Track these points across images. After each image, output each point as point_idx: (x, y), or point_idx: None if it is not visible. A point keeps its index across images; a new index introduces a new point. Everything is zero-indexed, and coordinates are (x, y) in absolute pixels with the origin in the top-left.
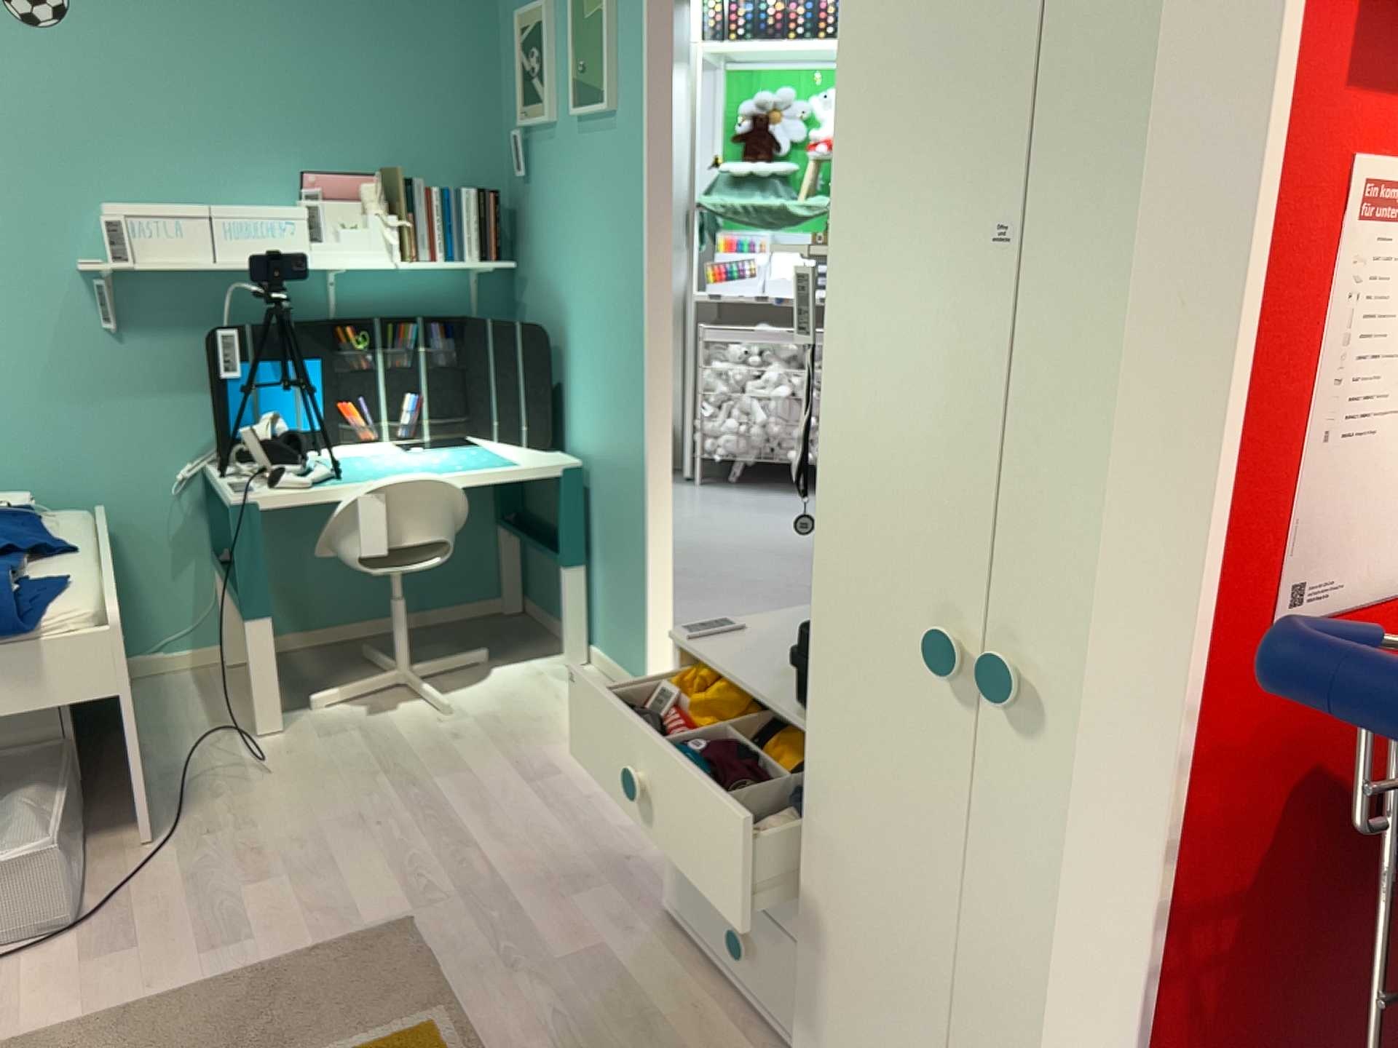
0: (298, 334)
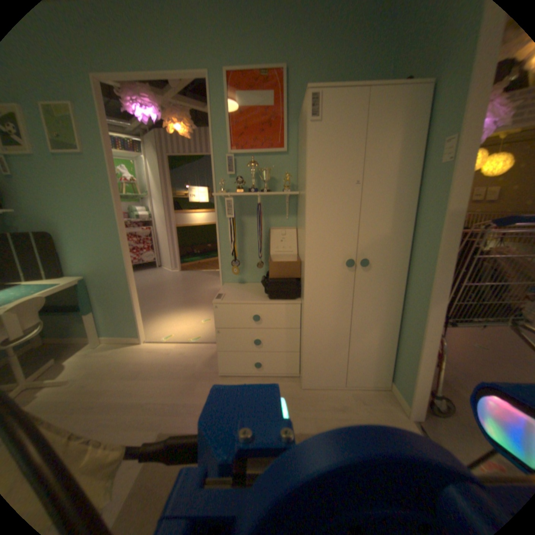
0: None
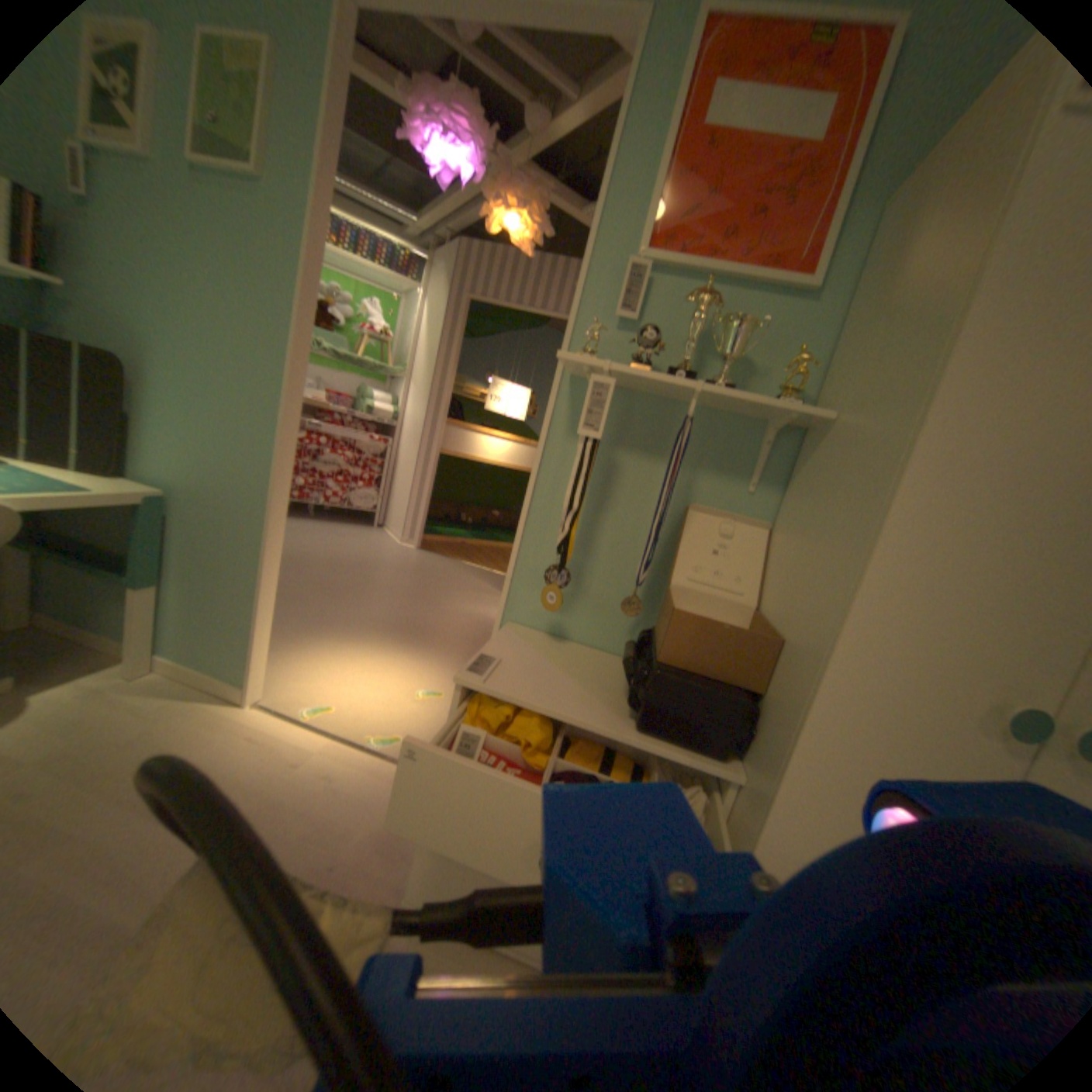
0: None
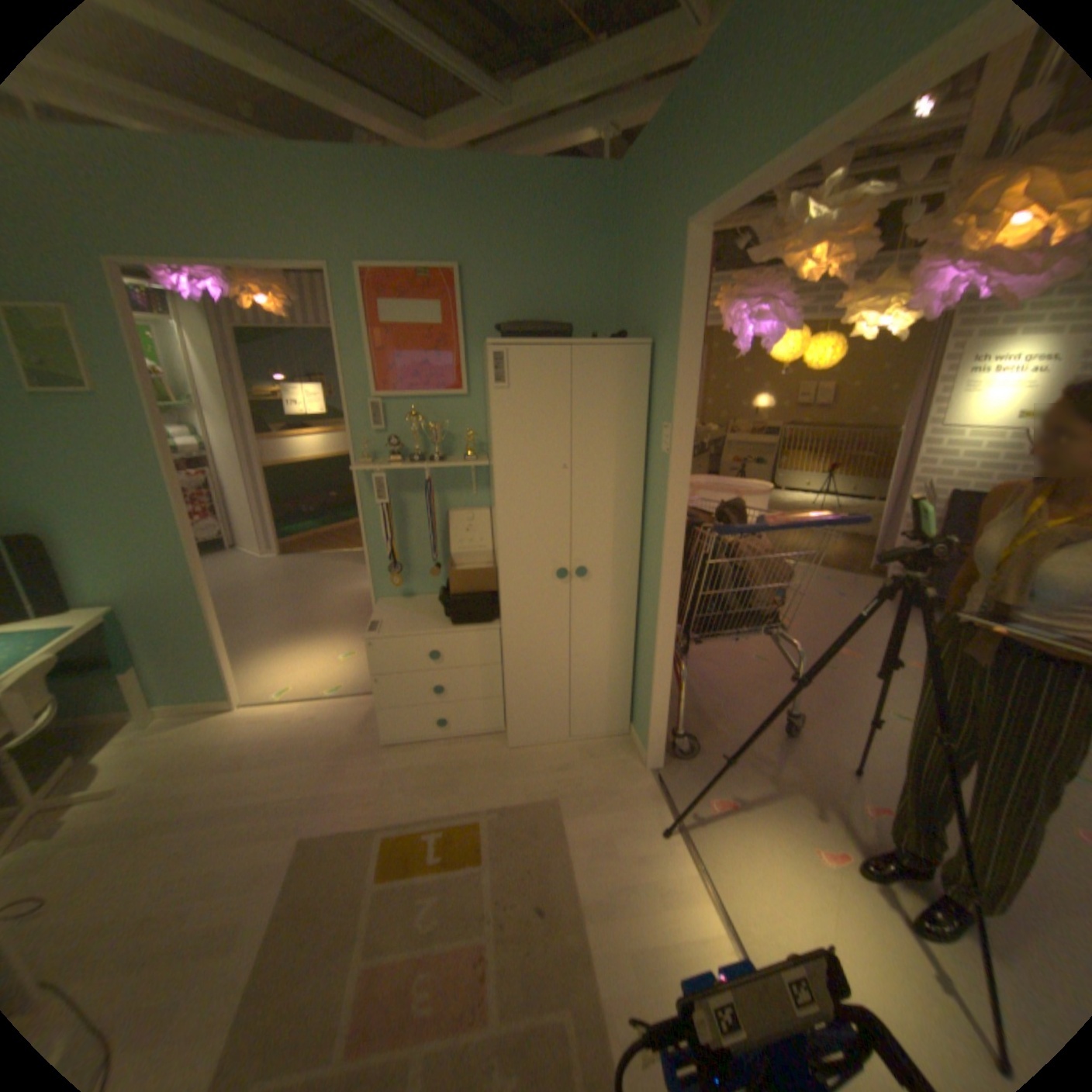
0: None
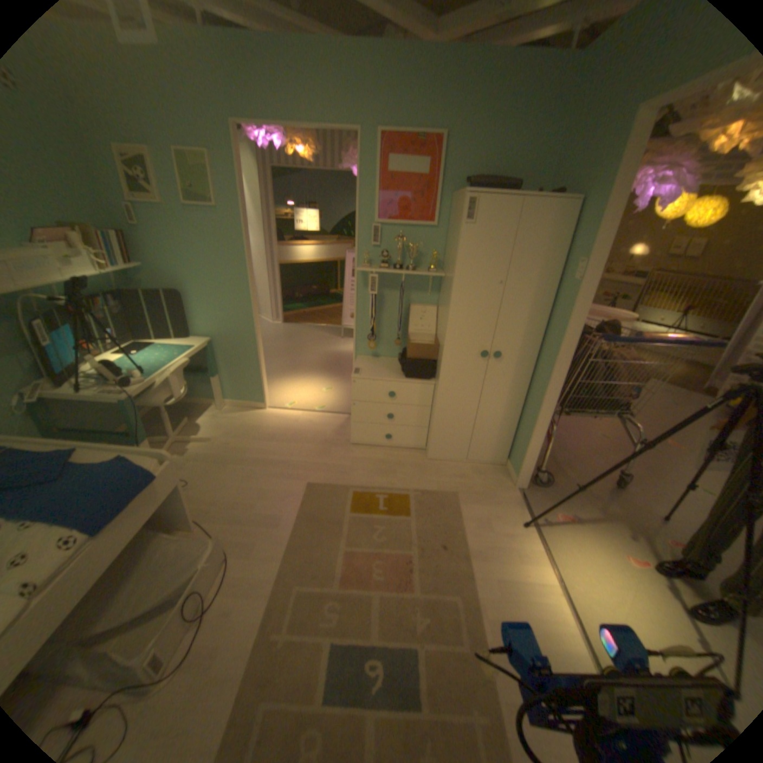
0: (59, 315)
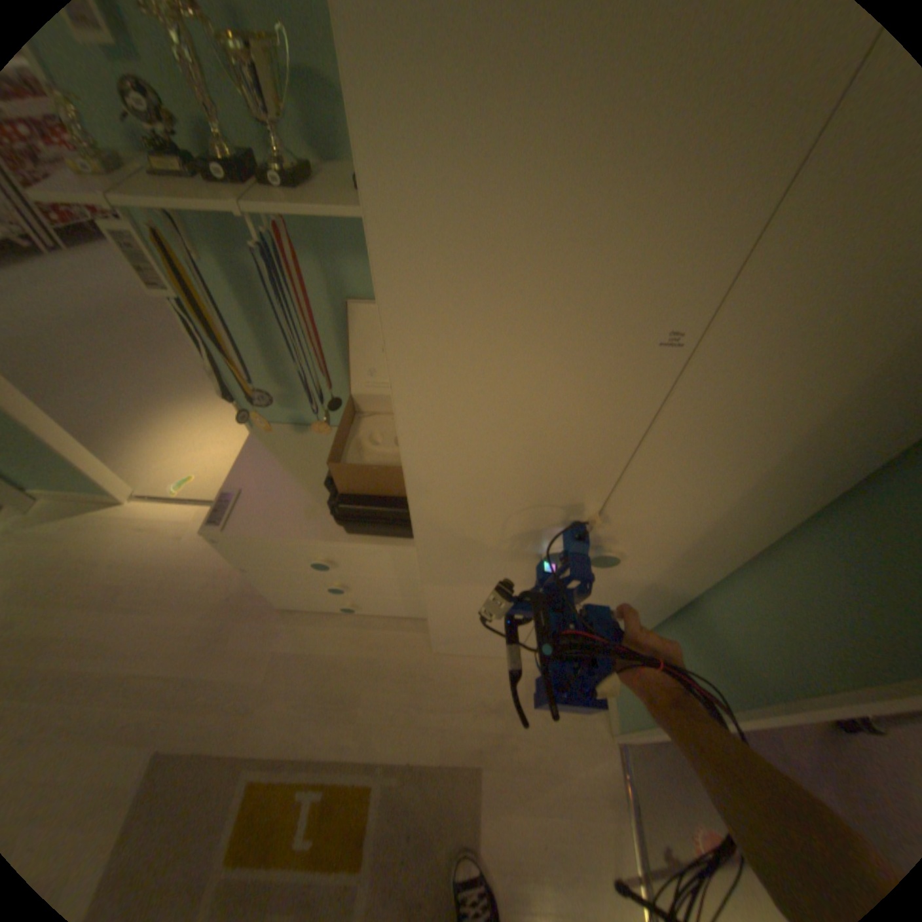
0: None
